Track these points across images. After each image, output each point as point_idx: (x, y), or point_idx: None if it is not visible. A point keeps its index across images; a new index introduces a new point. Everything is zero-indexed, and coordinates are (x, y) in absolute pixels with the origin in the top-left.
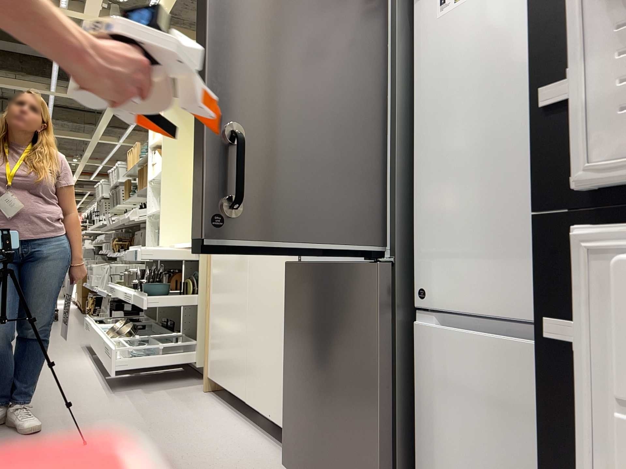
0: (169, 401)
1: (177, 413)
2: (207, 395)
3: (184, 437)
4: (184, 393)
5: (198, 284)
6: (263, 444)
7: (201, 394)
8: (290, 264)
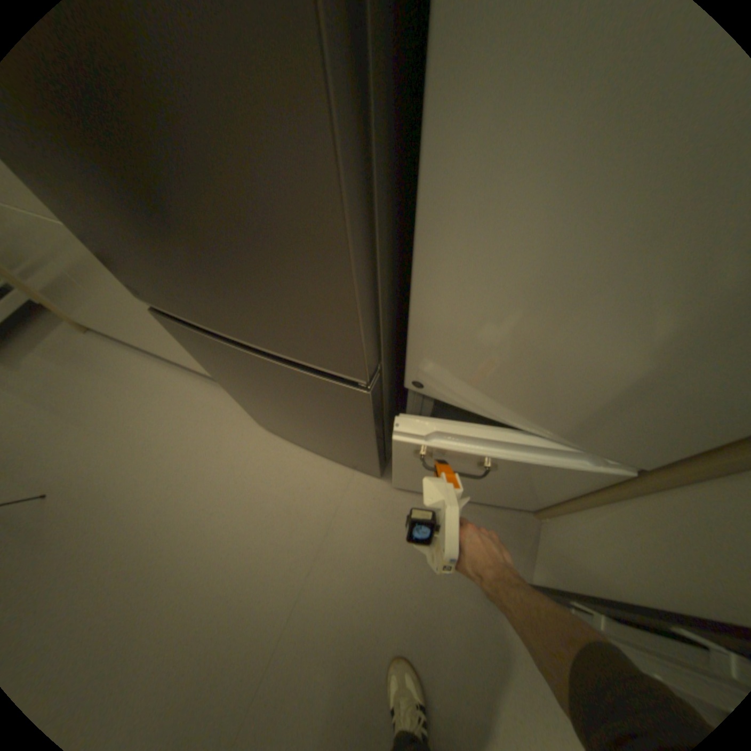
0: (57, 370)
1: (87, 385)
2: (91, 337)
3: (131, 421)
4: (60, 346)
5: None
6: (212, 389)
7: (82, 337)
8: (158, 310)
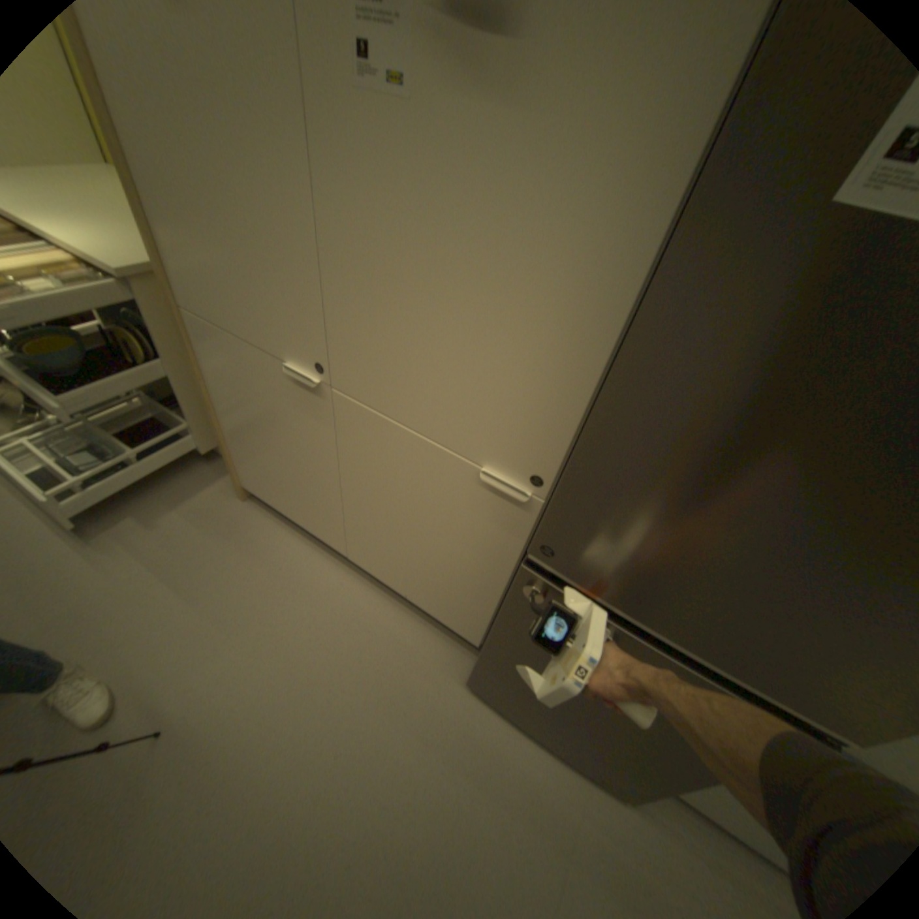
0: (203, 541)
1: (239, 572)
2: (252, 508)
3: (293, 639)
4: (212, 510)
5: (151, 334)
6: (400, 616)
7: (241, 506)
8: (537, 569)
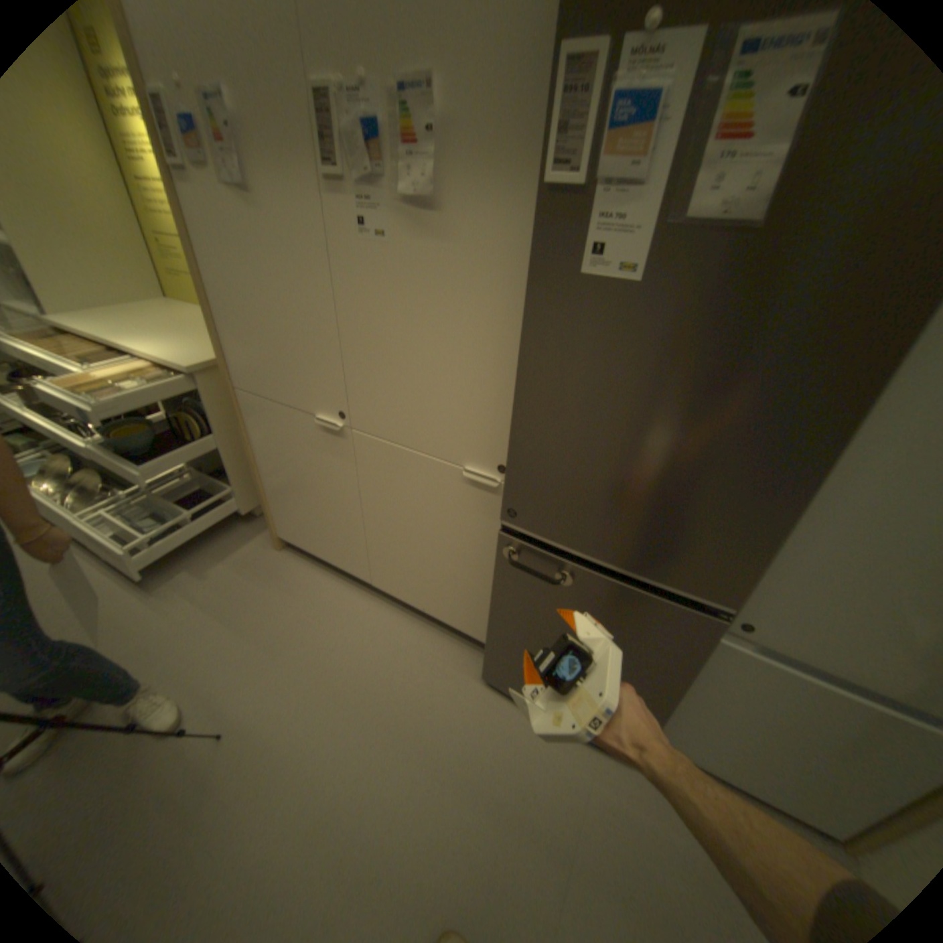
0: (247, 585)
1: (279, 607)
2: (287, 555)
3: (329, 655)
4: (253, 560)
5: (206, 416)
6: (421, 630)
7: (277, 554)
8: (509, 533)
